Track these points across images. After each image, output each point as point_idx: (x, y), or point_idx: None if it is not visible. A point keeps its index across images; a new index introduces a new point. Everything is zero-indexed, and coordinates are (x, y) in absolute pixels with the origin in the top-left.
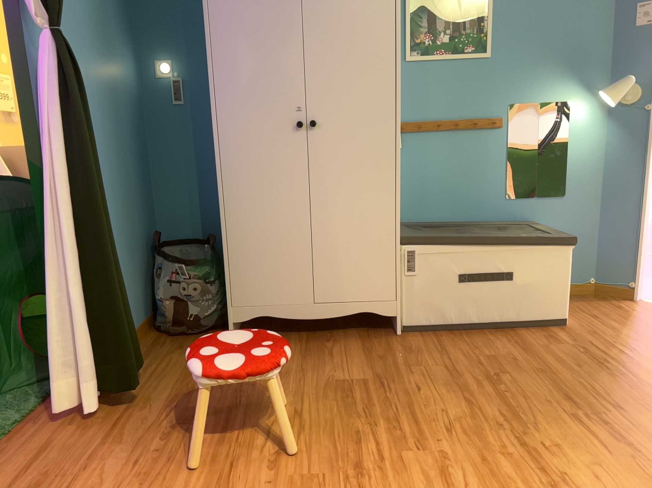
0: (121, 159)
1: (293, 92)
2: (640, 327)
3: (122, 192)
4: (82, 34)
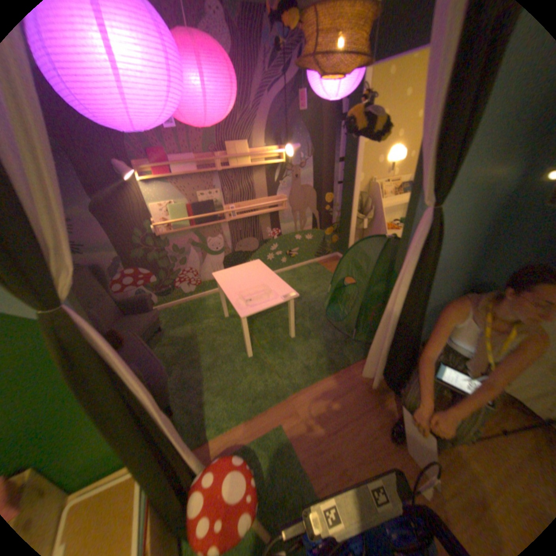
0: (466, 250)
1: None
2: None
3: (456, 270)
4: (474, 175)
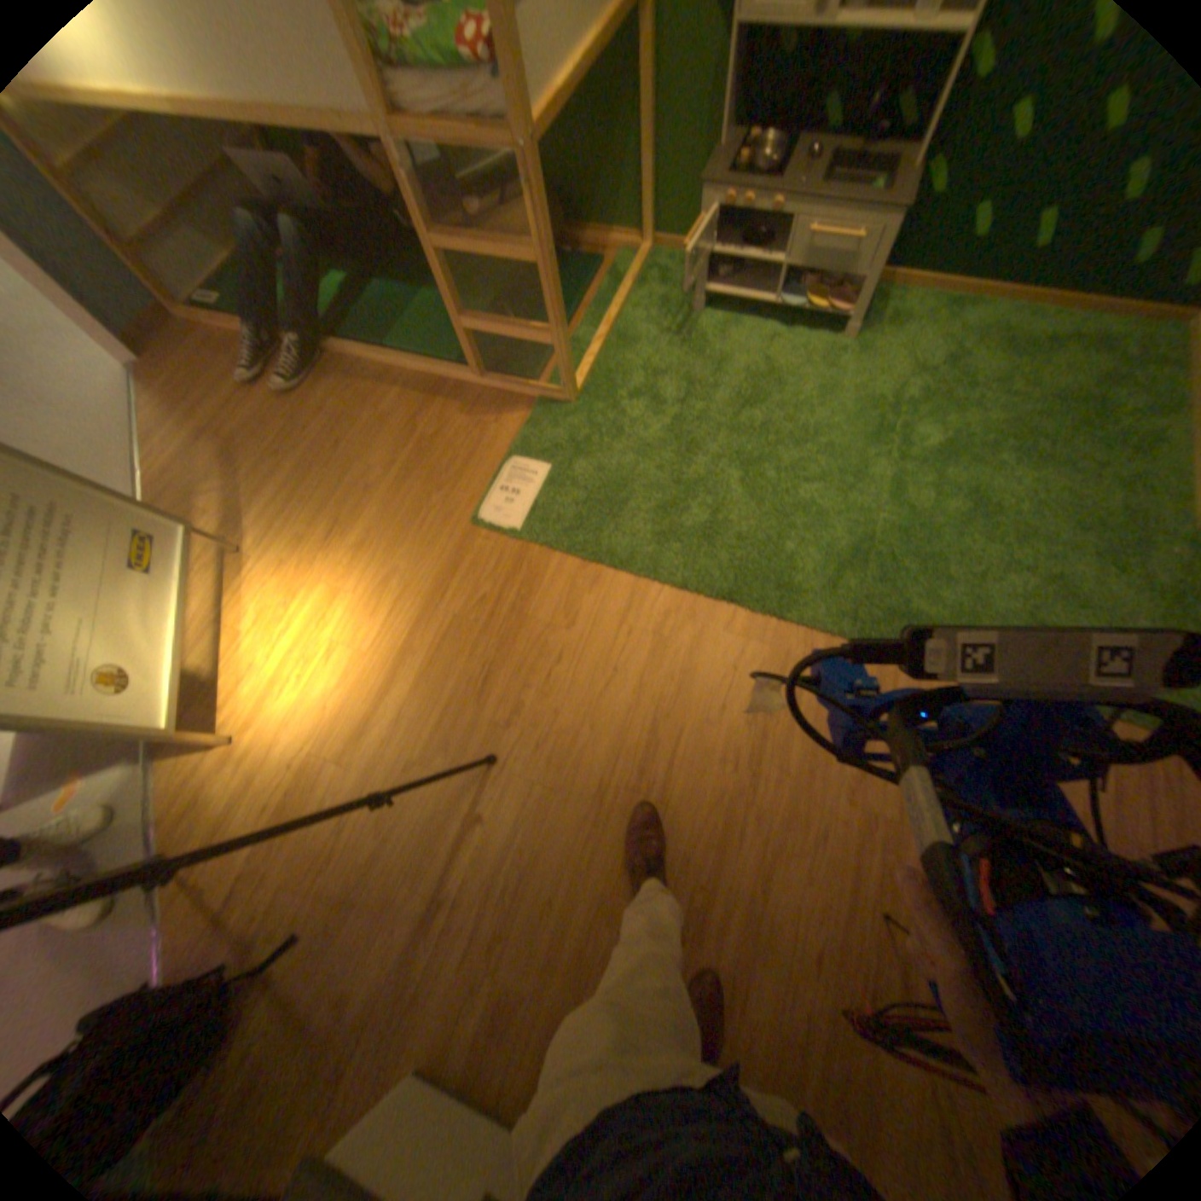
0: None
1: None
2: (314, 982)
3: None
4: None
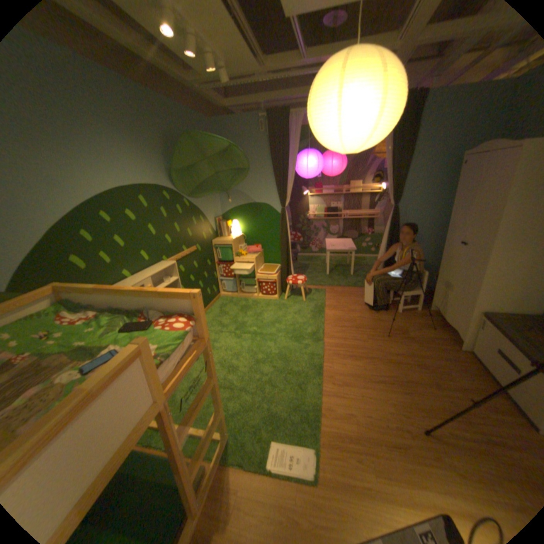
0: (441, 236)
1: (466, 230)
2: None
3: (436, 247)
4: (430, 197)
